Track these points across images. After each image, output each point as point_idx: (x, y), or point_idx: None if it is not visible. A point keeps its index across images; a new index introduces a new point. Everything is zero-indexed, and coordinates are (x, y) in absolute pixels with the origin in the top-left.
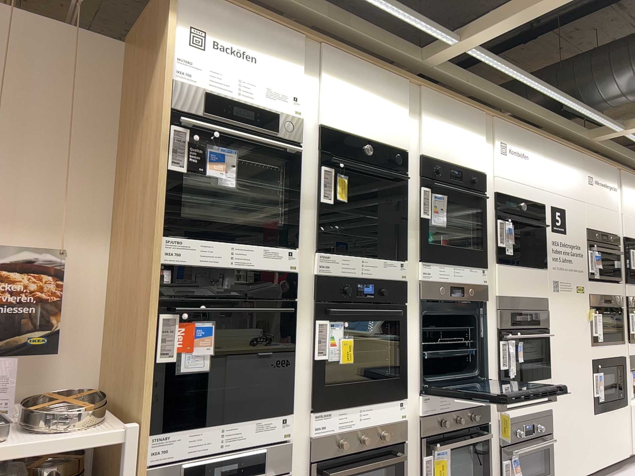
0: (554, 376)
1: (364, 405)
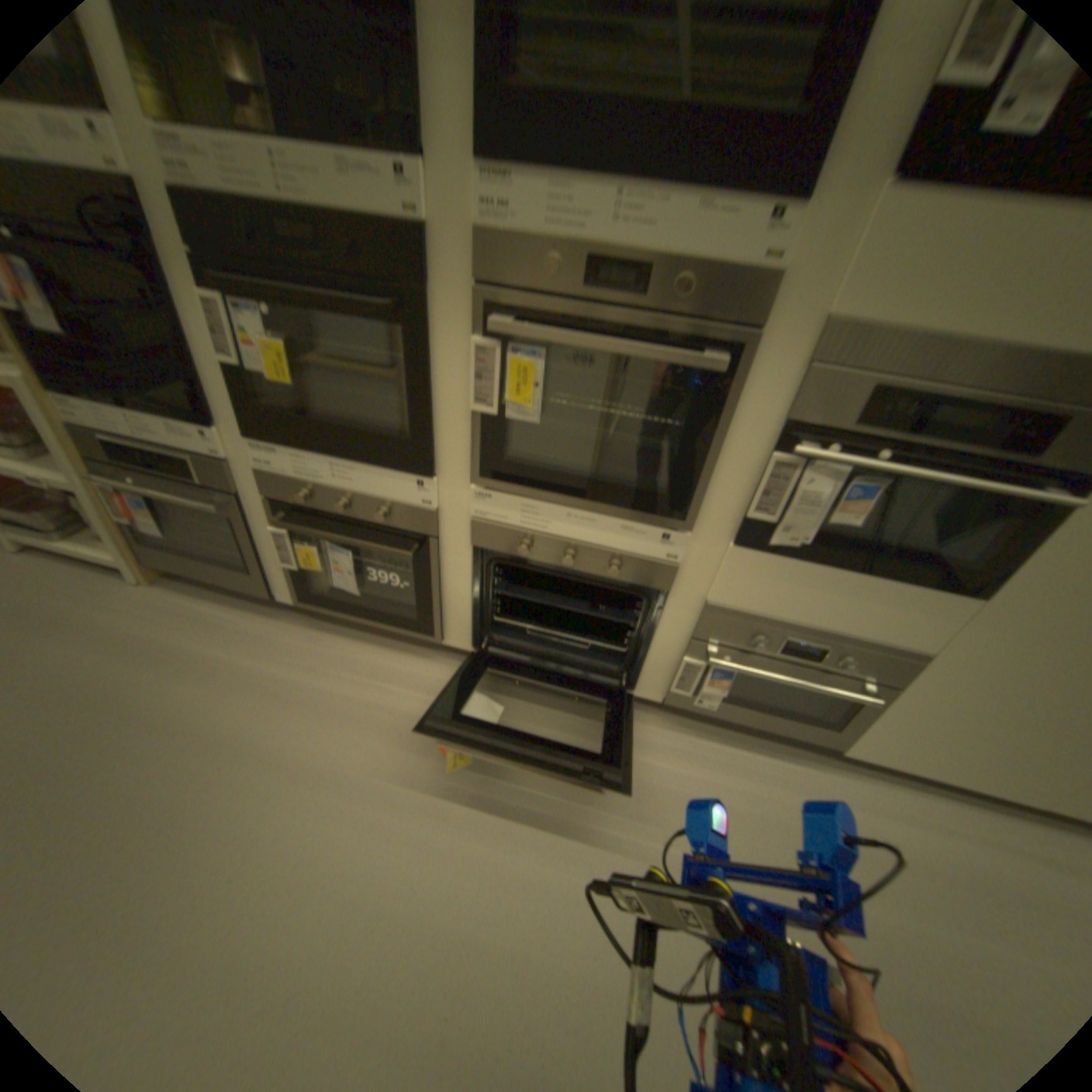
0: (1012, 605)
1: (339, 457)
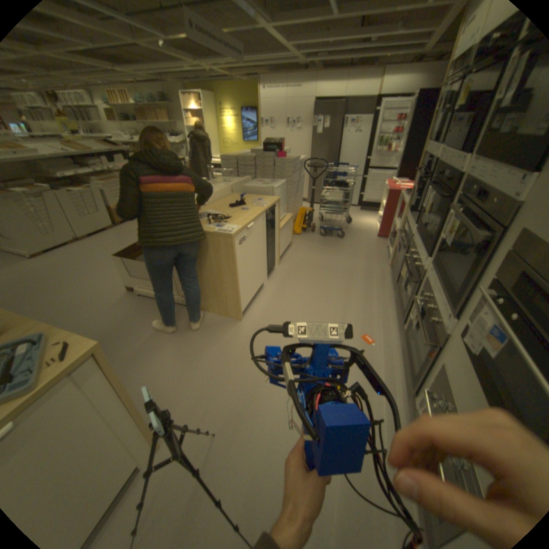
0: None
1: (423, 243)
